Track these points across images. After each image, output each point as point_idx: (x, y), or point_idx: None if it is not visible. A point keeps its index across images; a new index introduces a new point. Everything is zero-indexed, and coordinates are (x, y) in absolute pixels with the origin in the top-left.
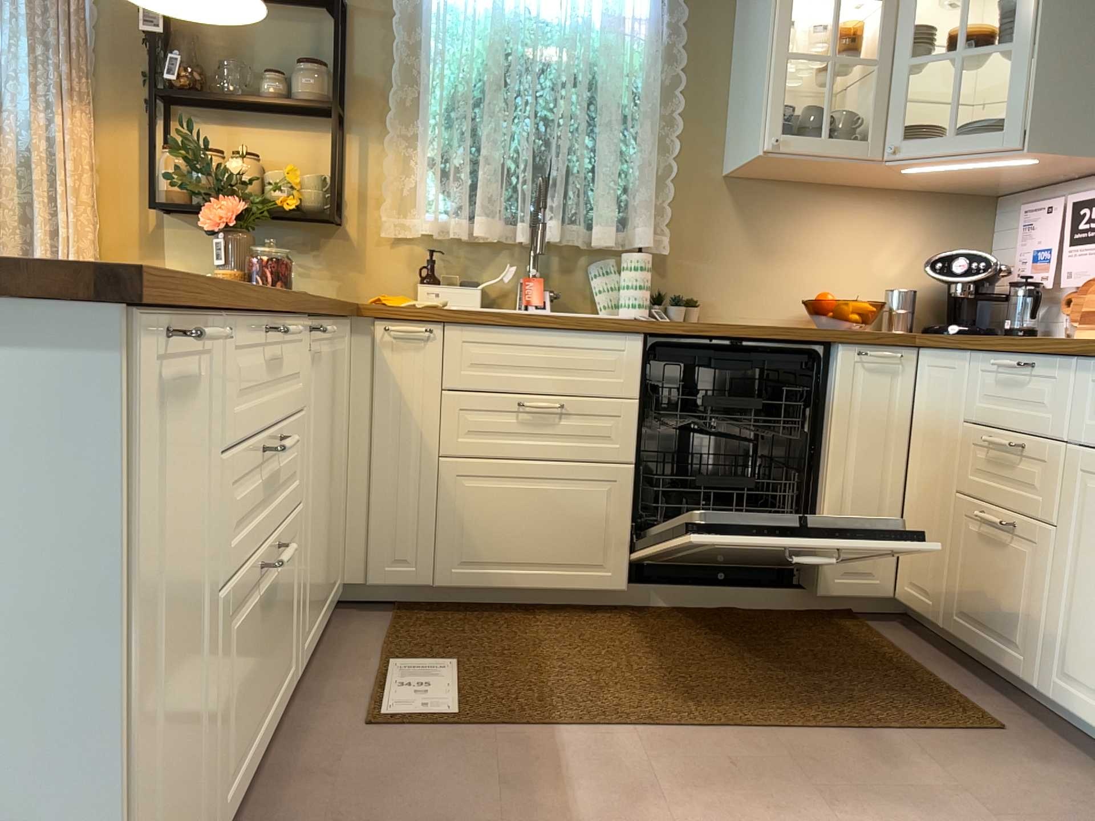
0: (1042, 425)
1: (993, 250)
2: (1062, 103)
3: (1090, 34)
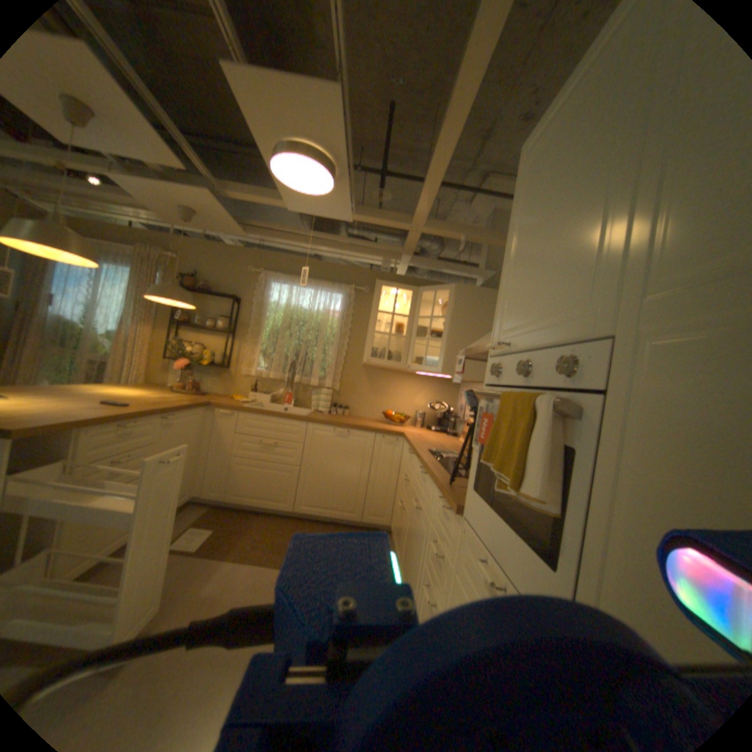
0: (410, 475)
1: (457, 401)
2: (454, 361)
3: (465, 340)
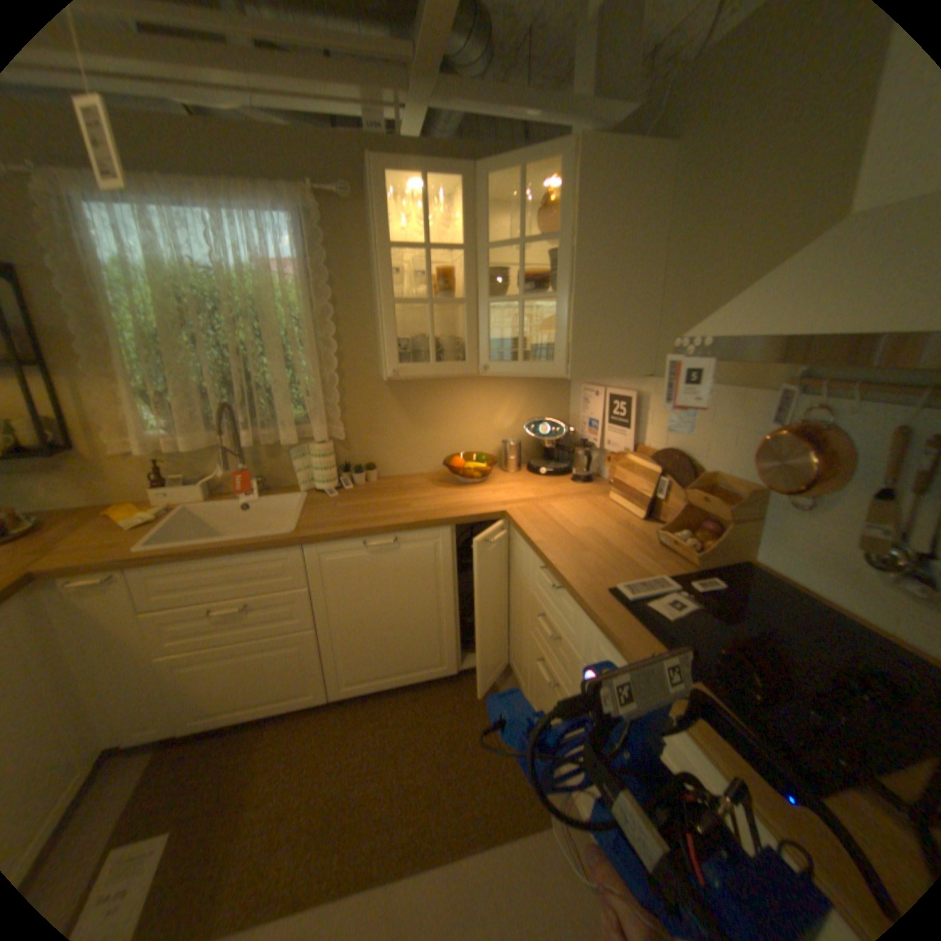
0: (569, 633)
1: (569, 403)
2: (593, 341)
3: (611, 285)
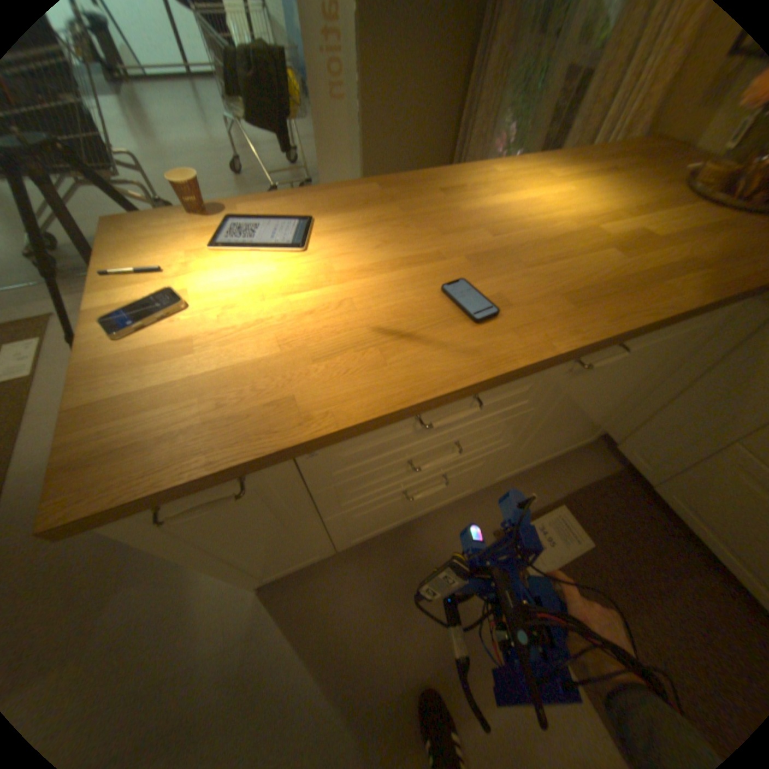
0: None
1: None
2: None
3: None
